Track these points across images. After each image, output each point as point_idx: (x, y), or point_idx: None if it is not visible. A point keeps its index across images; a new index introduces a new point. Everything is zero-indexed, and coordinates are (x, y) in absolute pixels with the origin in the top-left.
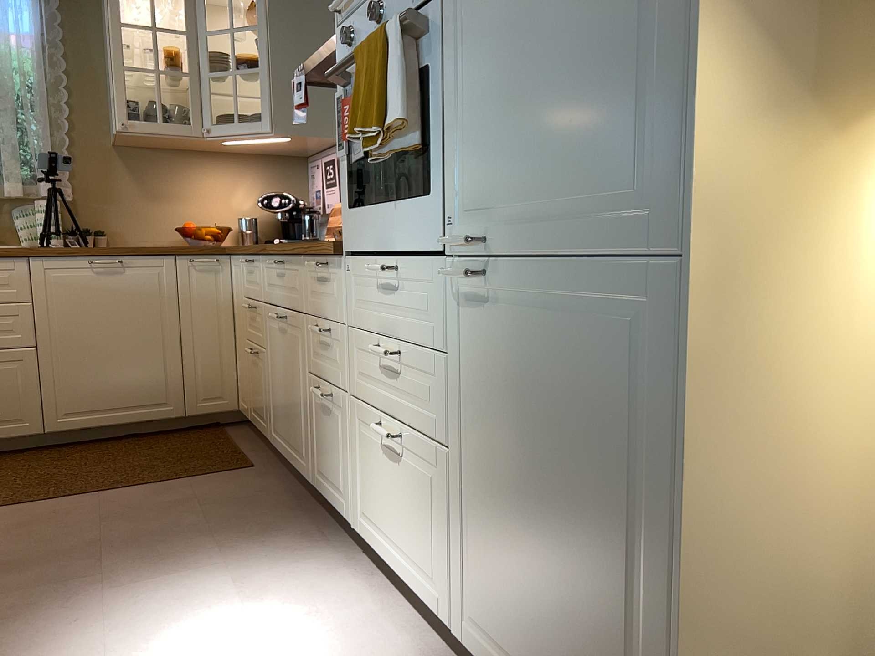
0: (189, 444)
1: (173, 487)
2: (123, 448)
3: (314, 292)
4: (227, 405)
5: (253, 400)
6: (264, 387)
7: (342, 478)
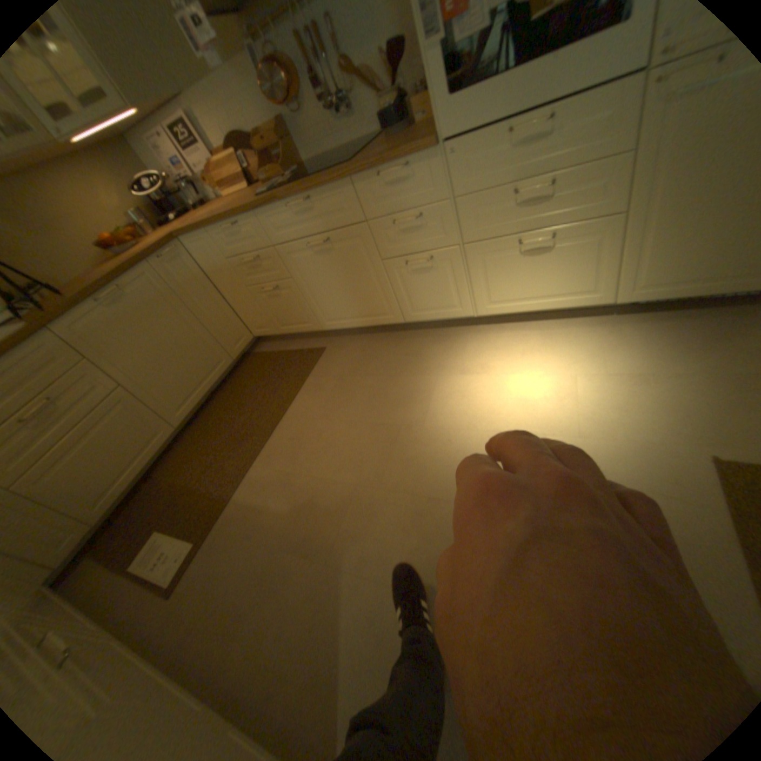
0: (260, 369)
1: (312, 383)
2: (228, 399)
3: (380, 197)
4: (248, 338)
5: (280, 319)
6: (299, 302)
7: (453, 297)
